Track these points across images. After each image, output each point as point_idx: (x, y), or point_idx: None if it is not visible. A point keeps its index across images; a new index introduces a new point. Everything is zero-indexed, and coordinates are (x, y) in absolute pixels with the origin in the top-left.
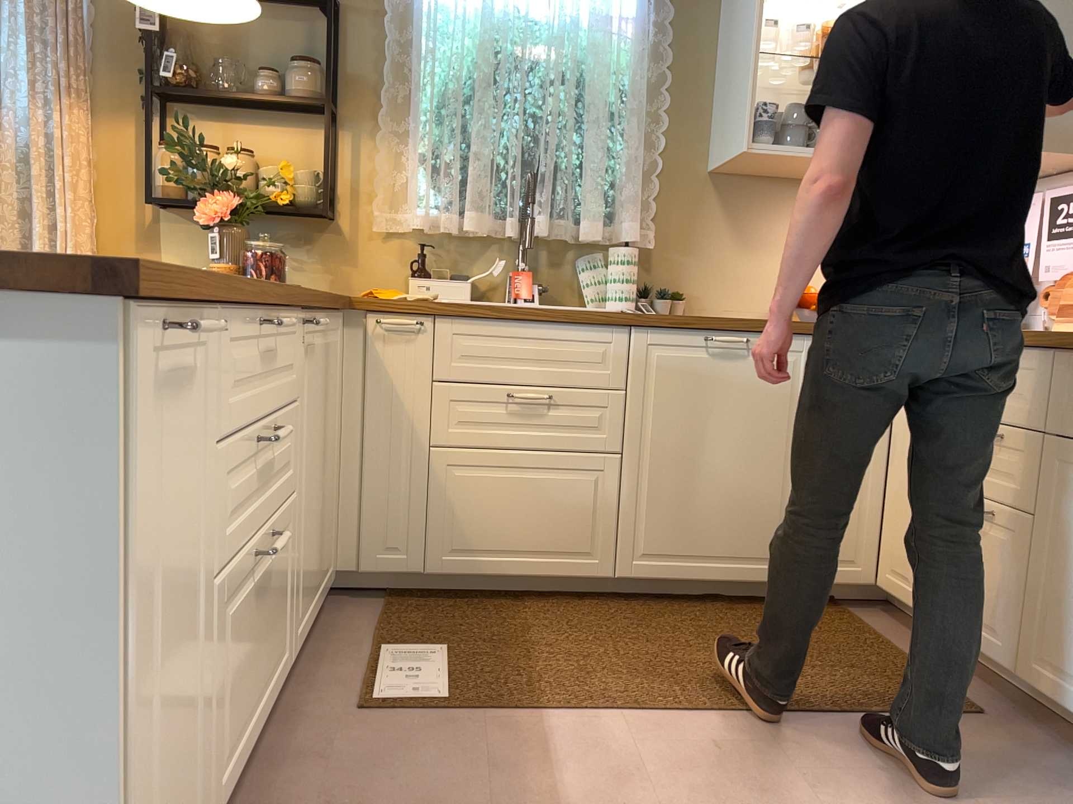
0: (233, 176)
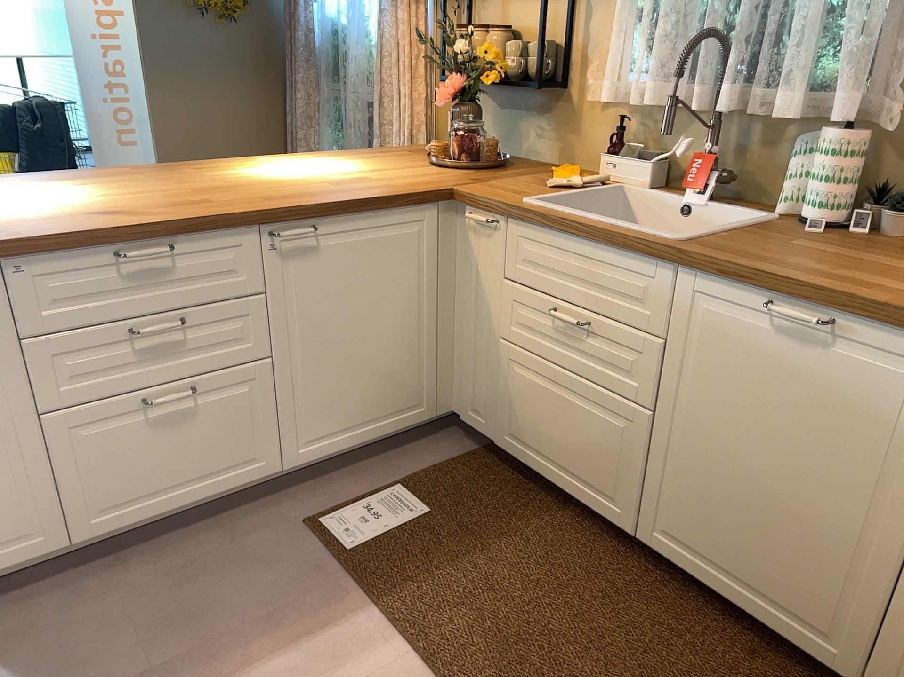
0: (467, 58)
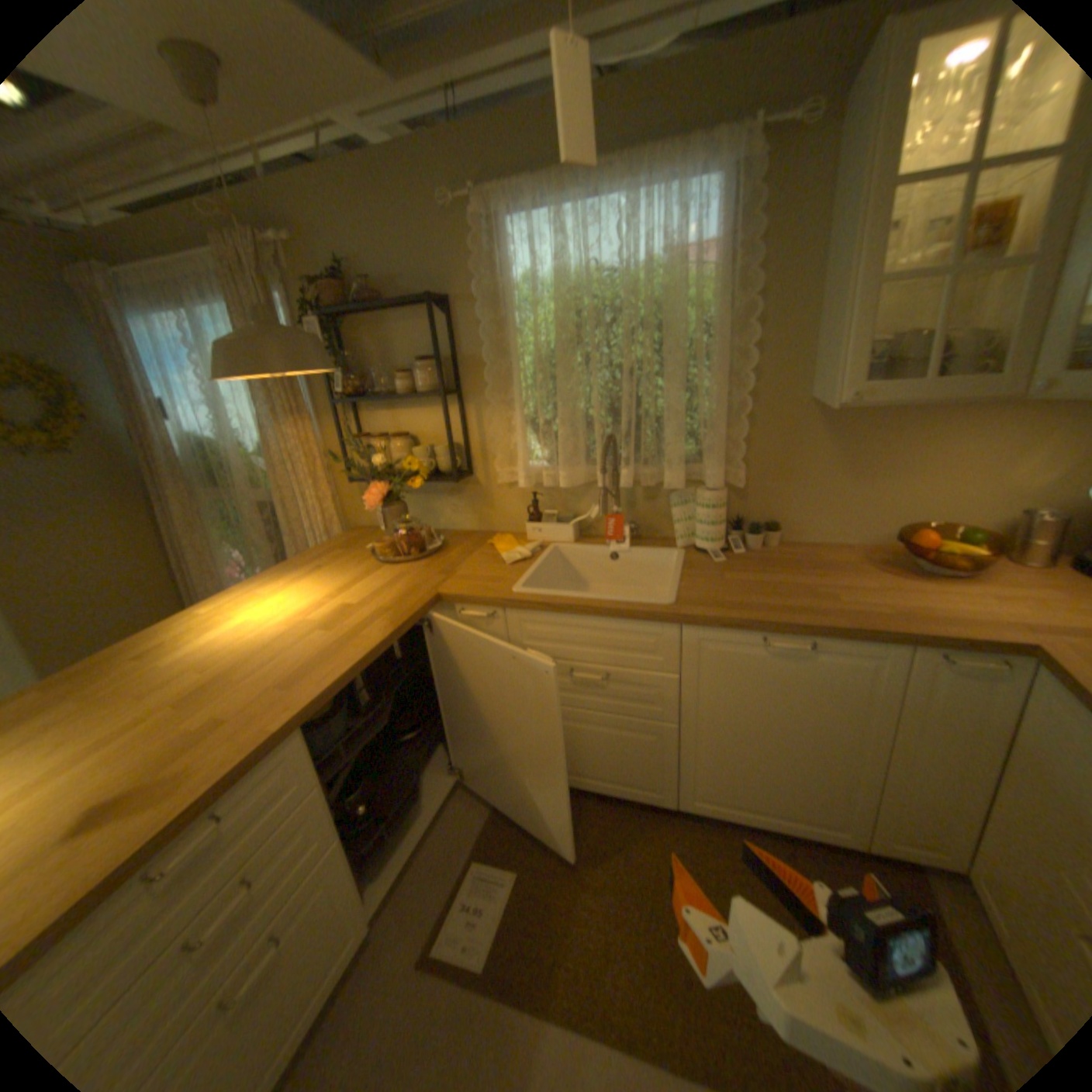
0: (384, 465)
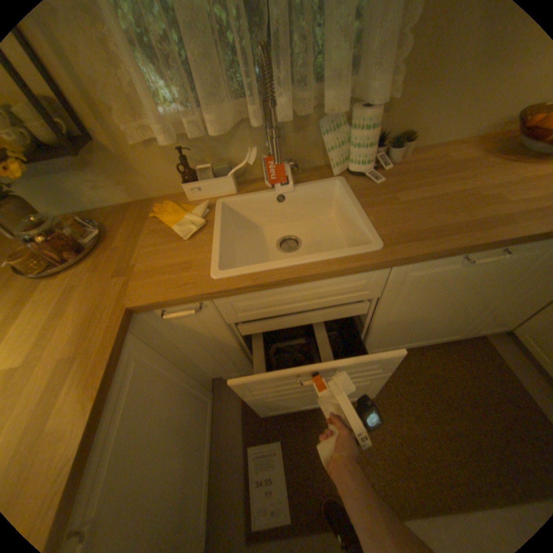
0: None
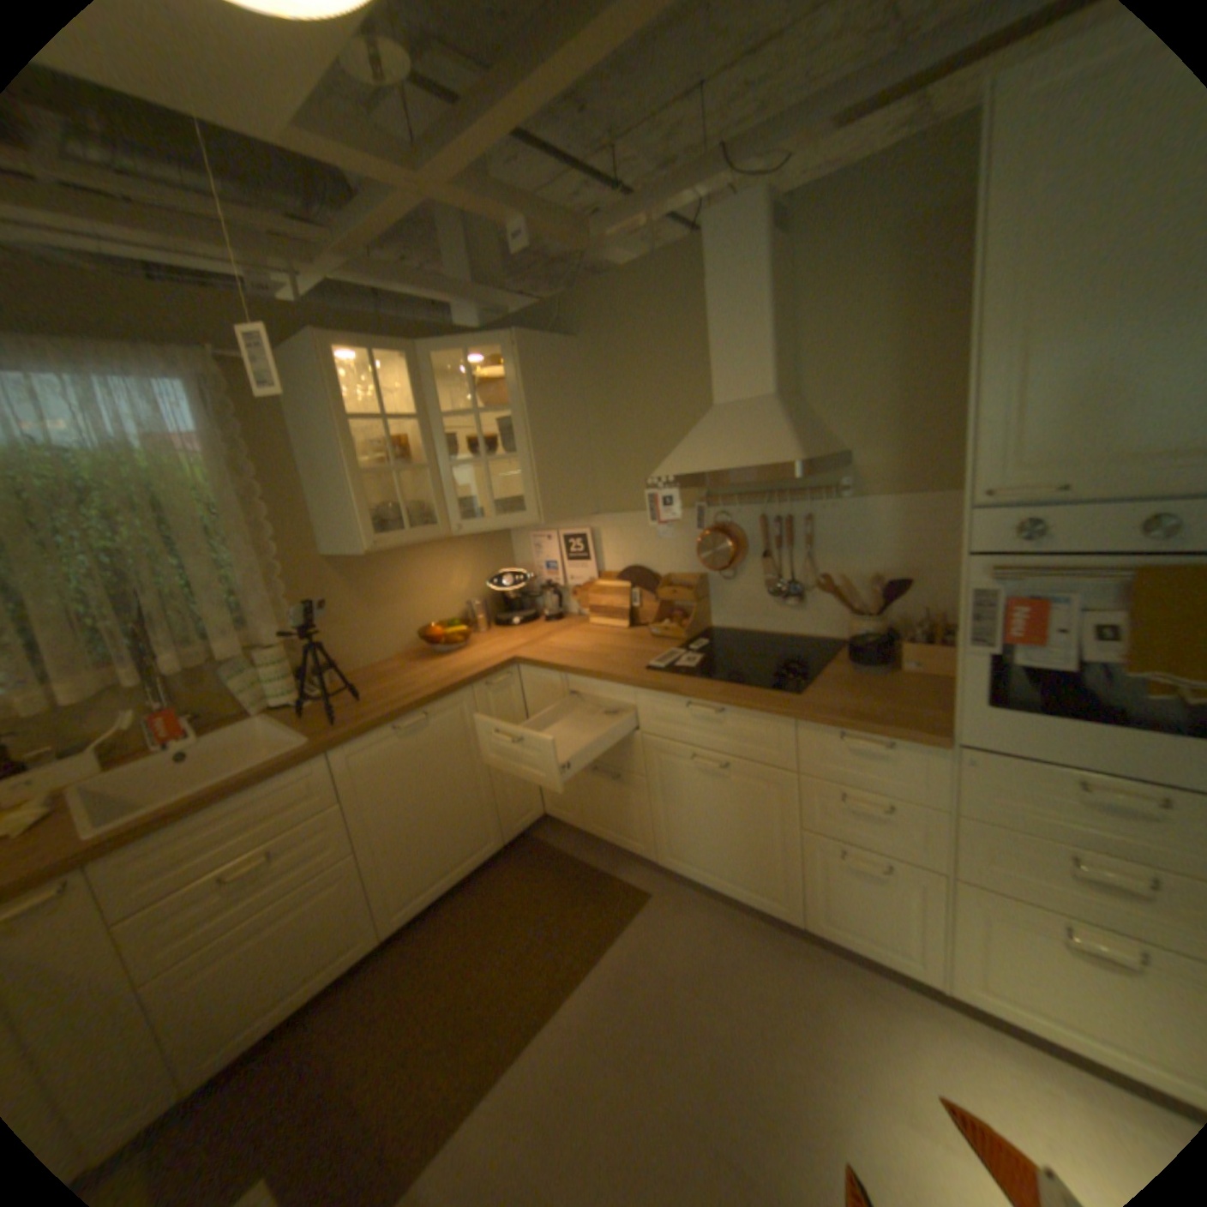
0: None
